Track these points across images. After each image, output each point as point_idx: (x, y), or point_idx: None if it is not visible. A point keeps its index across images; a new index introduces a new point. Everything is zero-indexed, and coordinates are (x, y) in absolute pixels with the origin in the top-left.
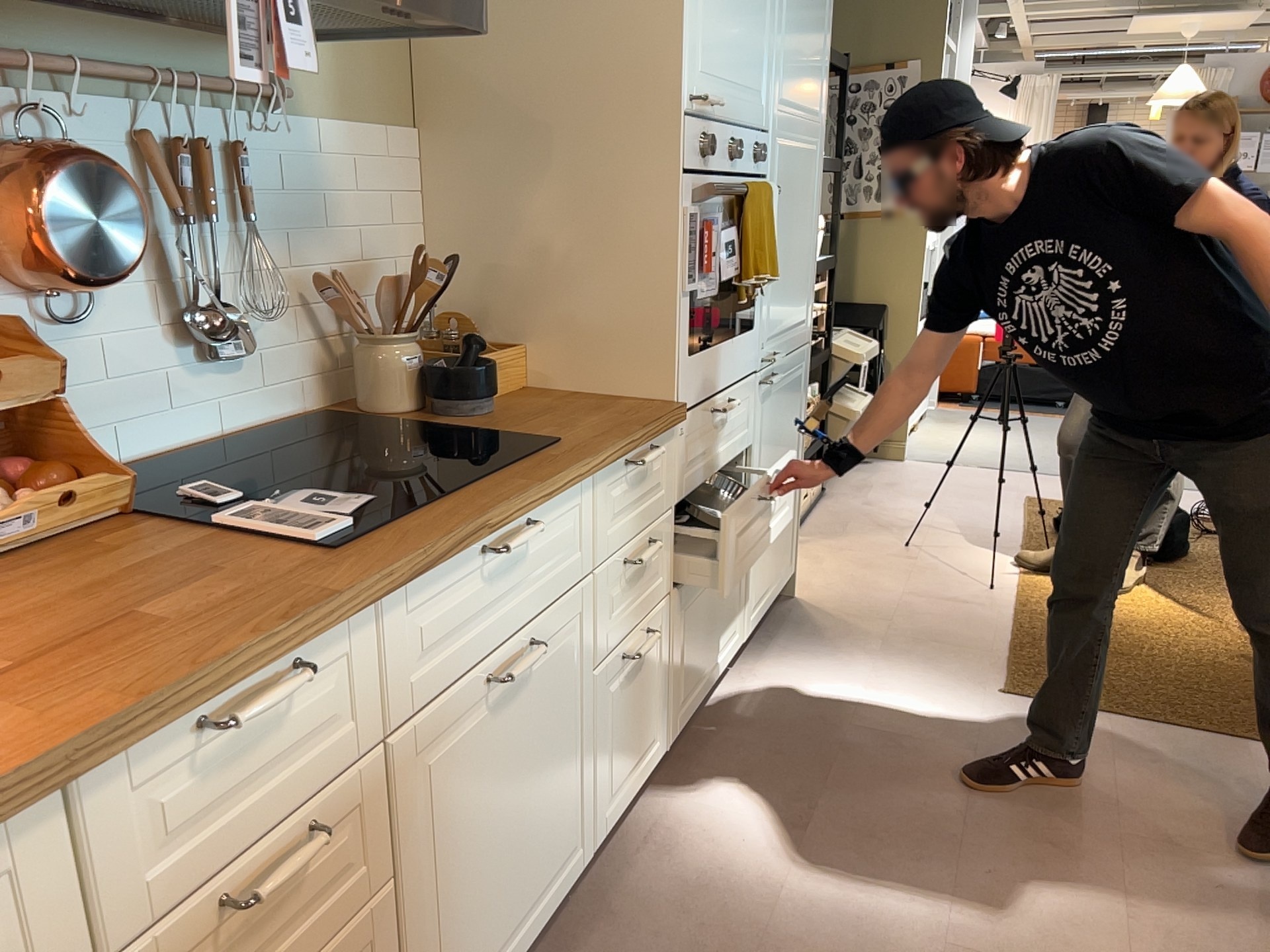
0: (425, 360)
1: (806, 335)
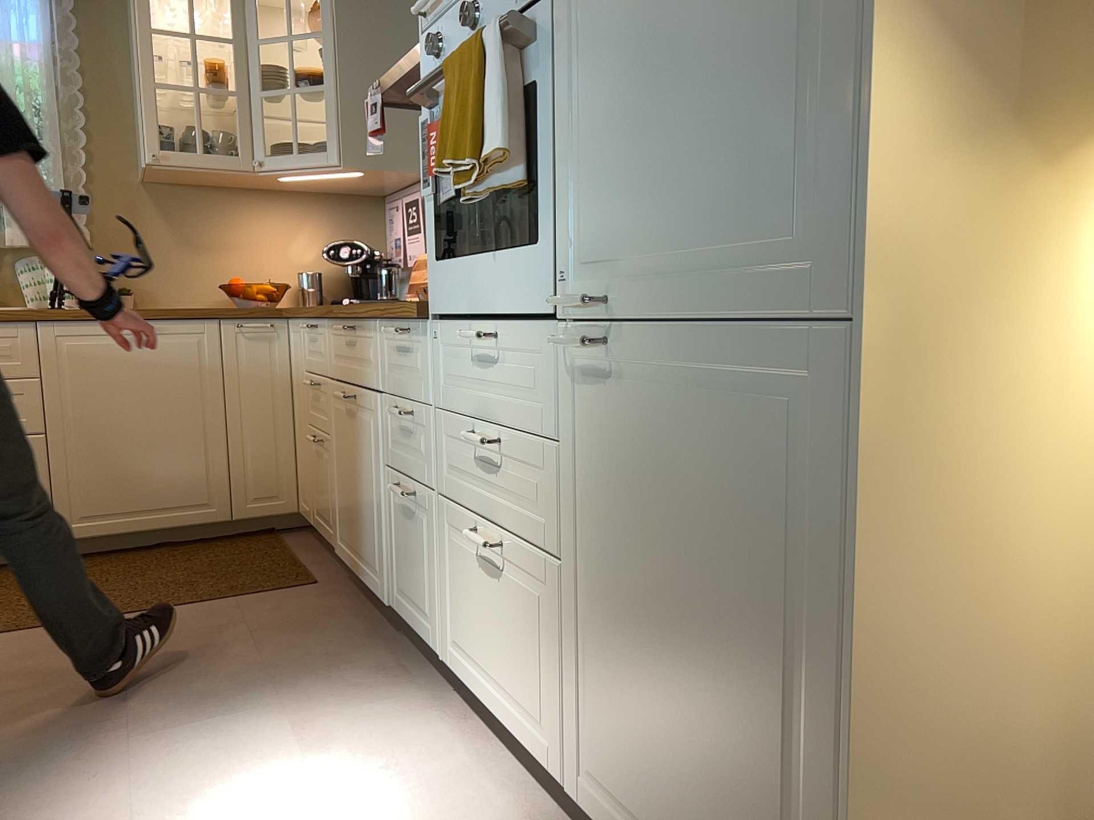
0: None
1: (826, 292)
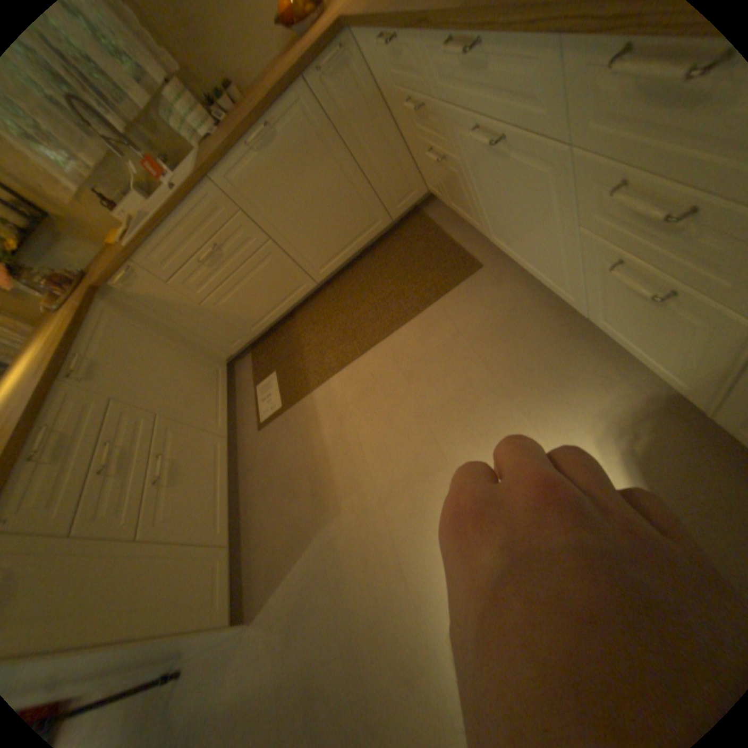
0: None
1: None
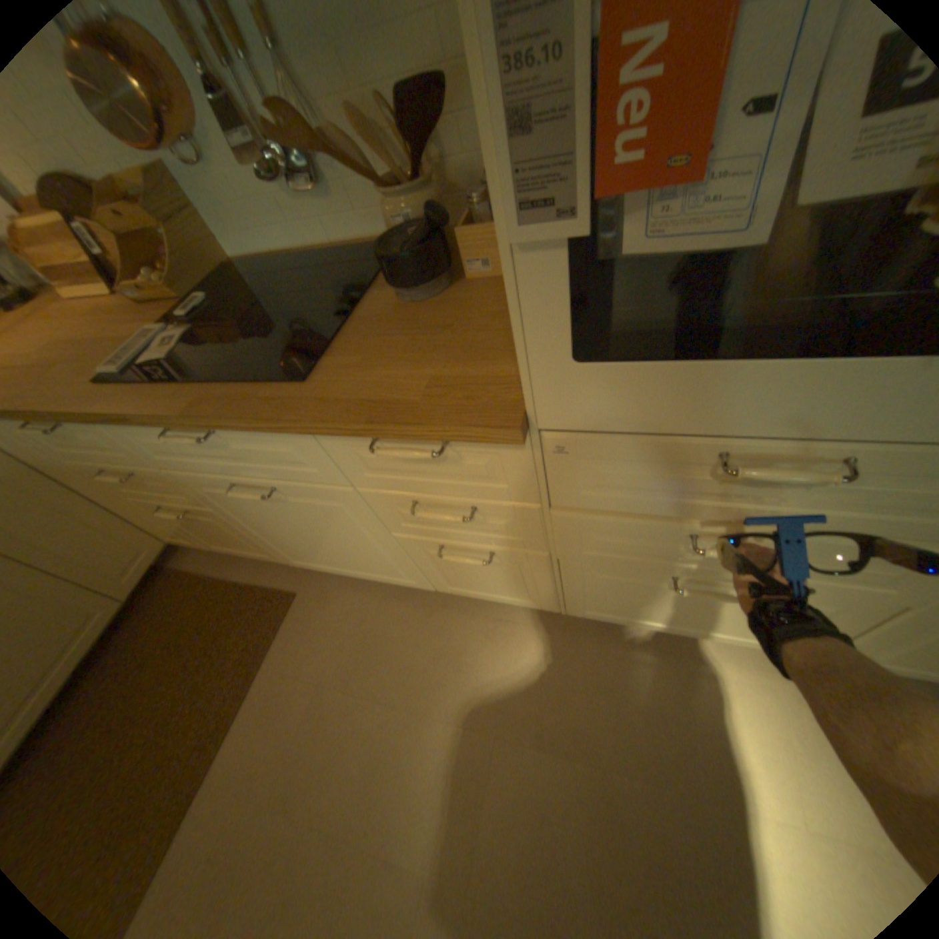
0: (407, 219)
1: None
